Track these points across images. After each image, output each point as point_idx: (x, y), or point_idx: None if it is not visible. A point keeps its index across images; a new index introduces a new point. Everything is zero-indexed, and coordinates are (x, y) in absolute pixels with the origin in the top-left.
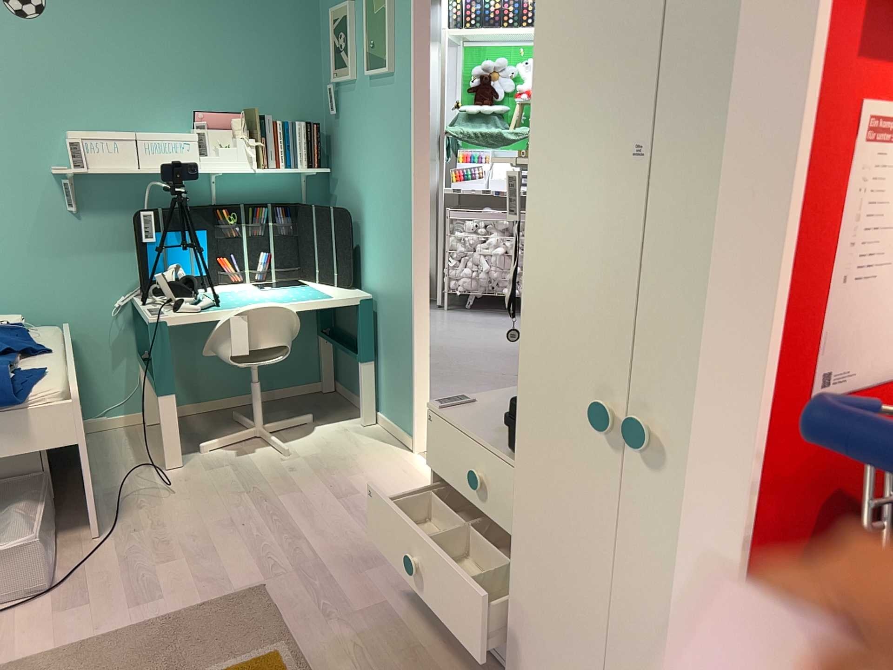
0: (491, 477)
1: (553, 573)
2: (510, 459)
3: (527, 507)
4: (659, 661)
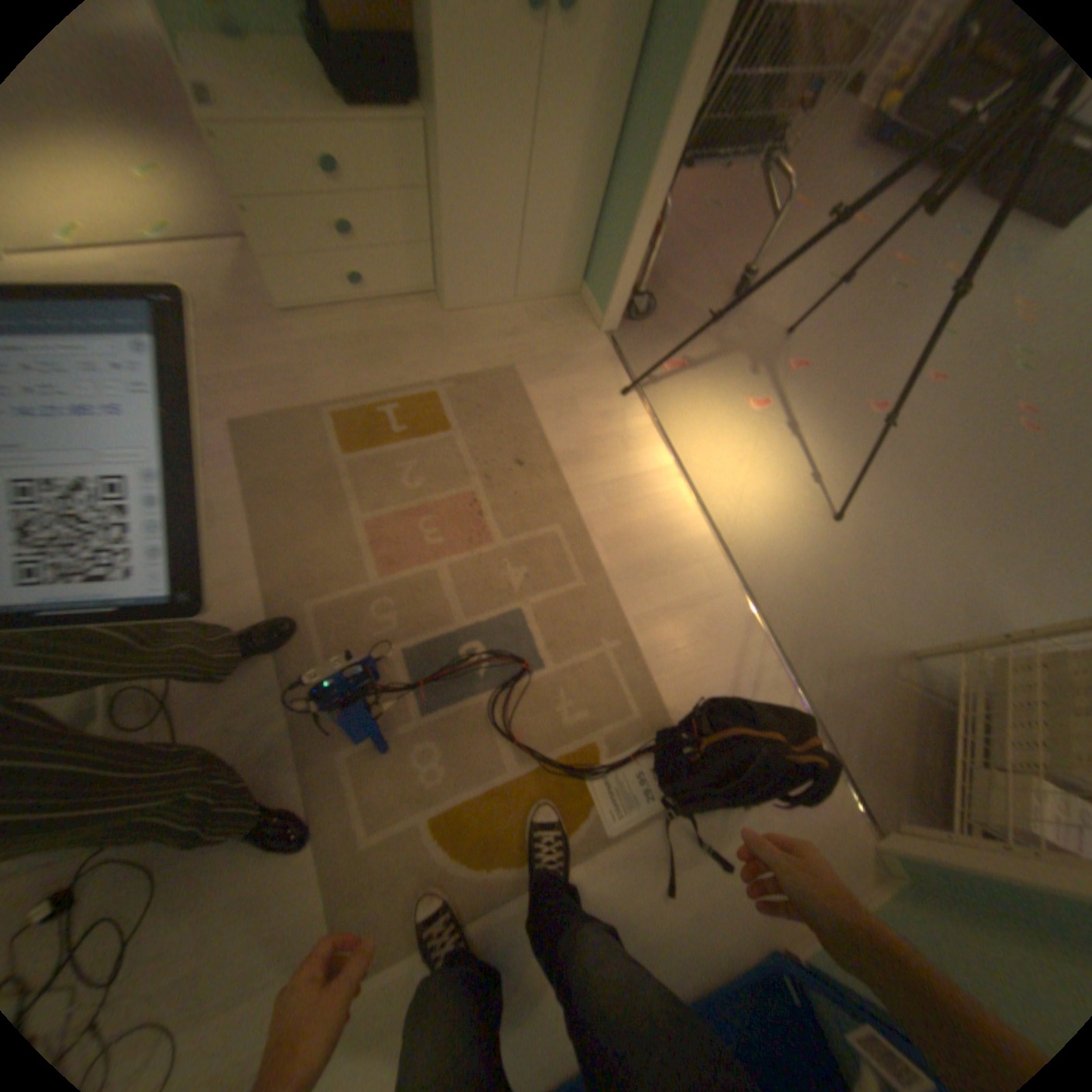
0: (341, 152)
1: (481, 172)
2: (361, 118)
3: (452, 135)
4: (560, 168)
